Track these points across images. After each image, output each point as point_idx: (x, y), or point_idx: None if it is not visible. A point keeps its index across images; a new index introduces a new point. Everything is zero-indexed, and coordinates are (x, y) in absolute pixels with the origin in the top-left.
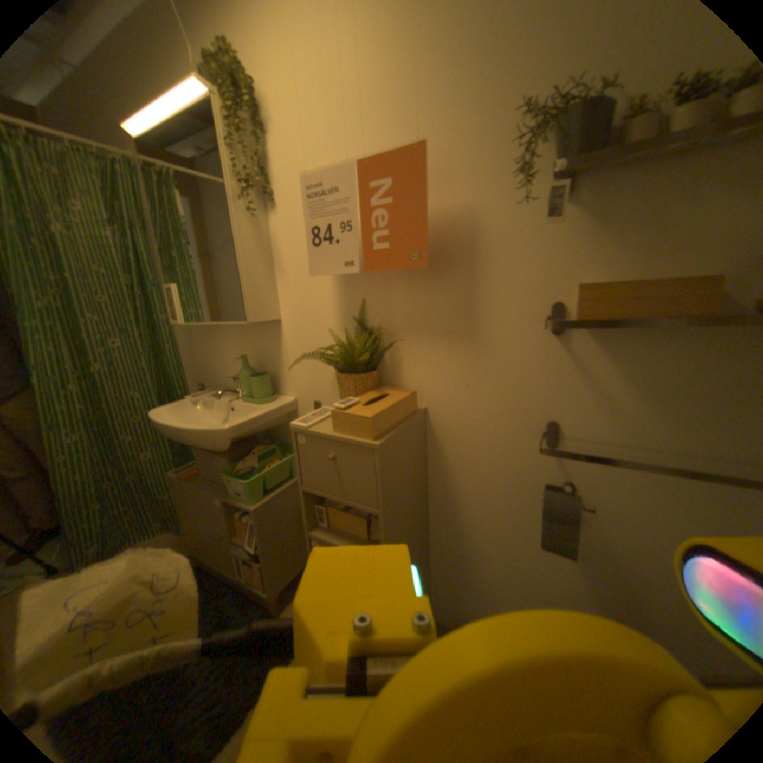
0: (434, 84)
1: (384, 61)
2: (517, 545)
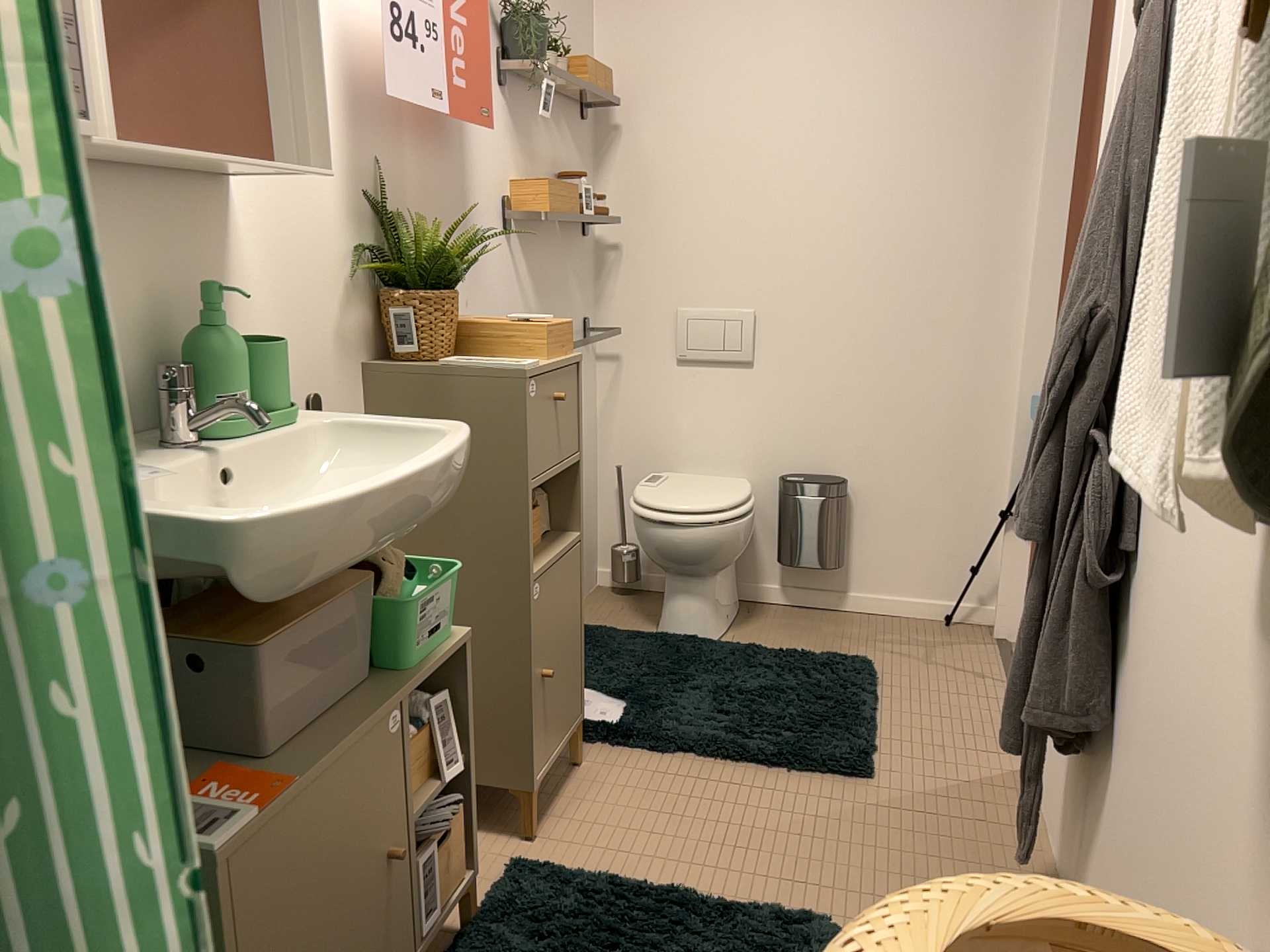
0: None
1: None
2: None
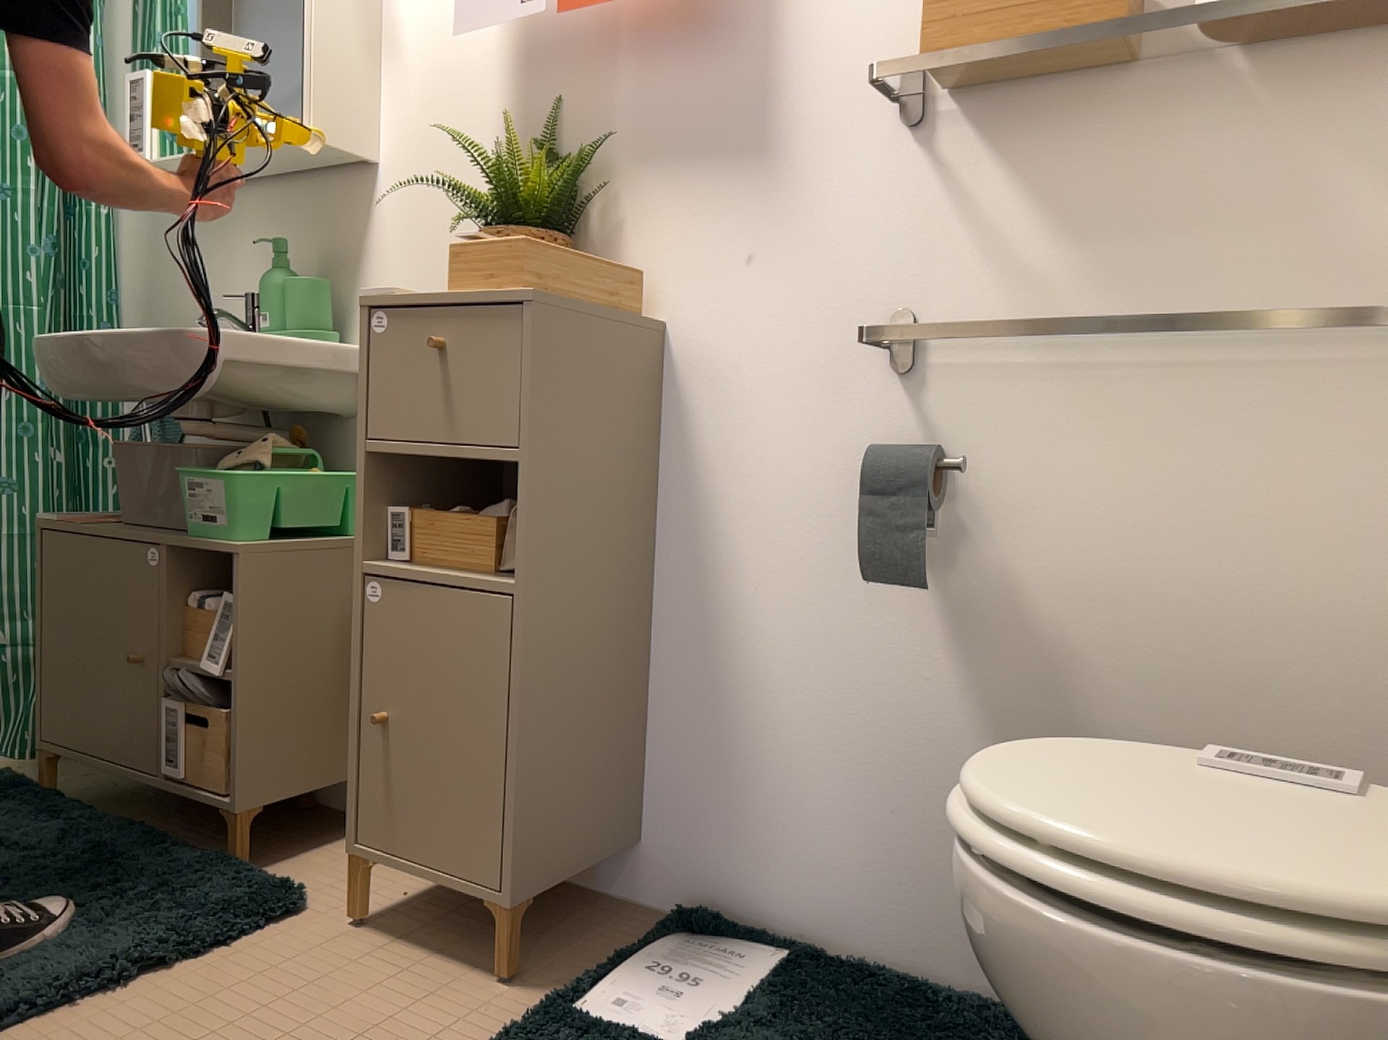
0: None
1: None
2: (831, 623)
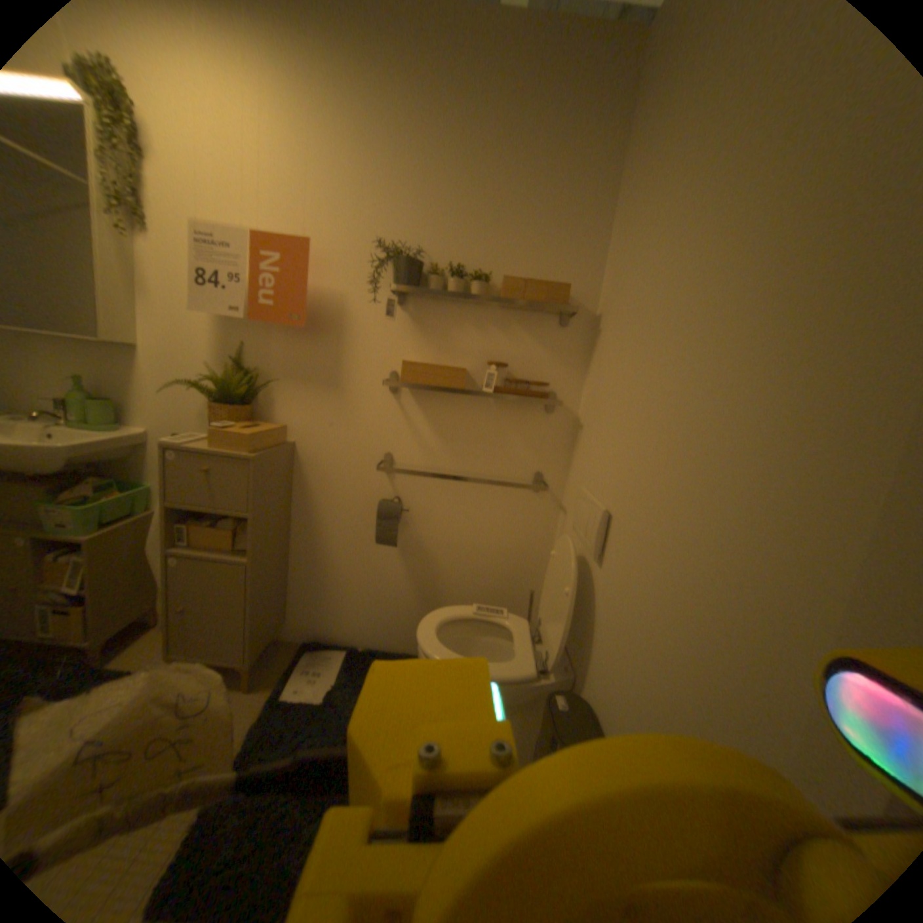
0: (319, 197)
1: (281, 161)
2: (362, 550)
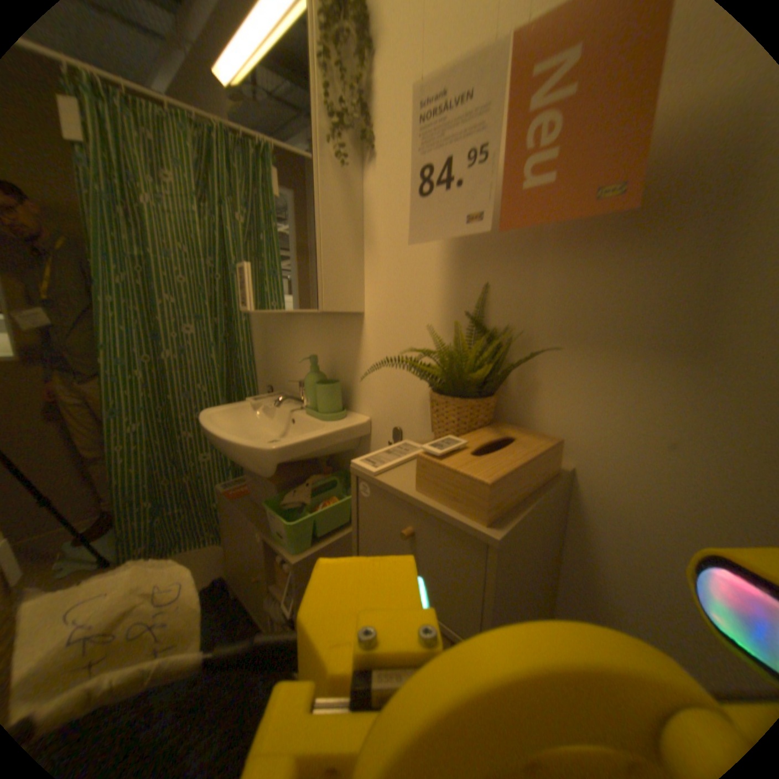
0: None
1: None
2: None
